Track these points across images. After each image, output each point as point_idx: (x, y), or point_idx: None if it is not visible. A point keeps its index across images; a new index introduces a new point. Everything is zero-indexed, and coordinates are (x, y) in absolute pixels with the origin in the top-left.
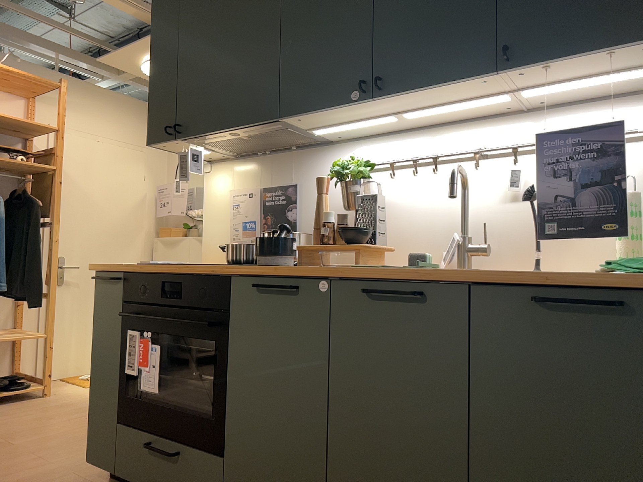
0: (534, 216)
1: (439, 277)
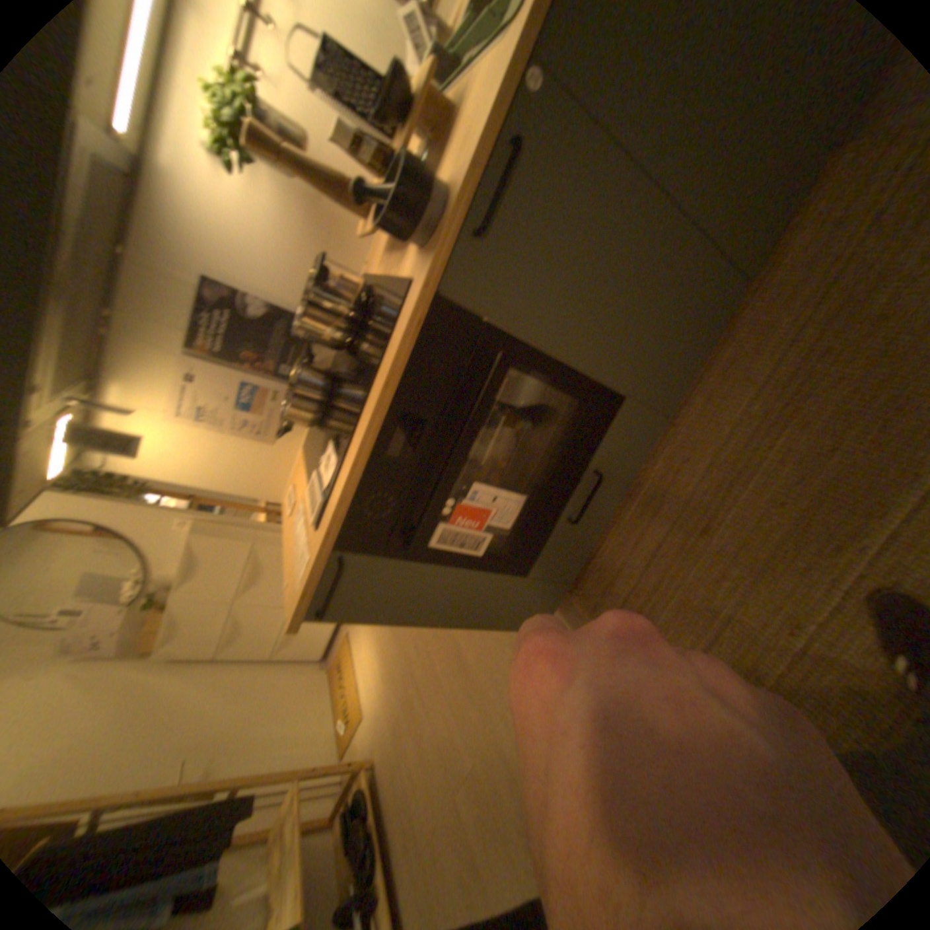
0: None
1: None
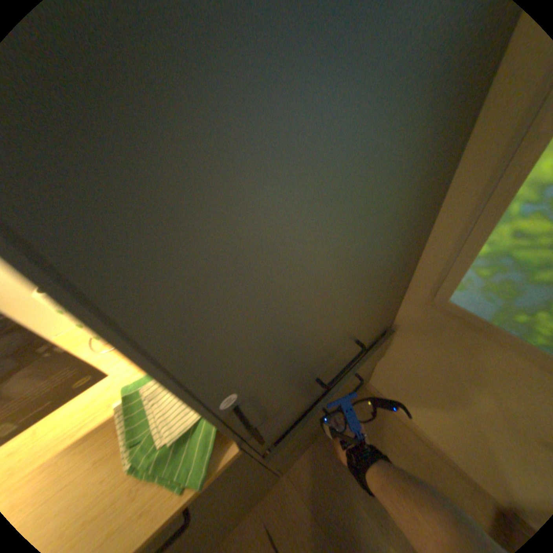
0: None
1: None
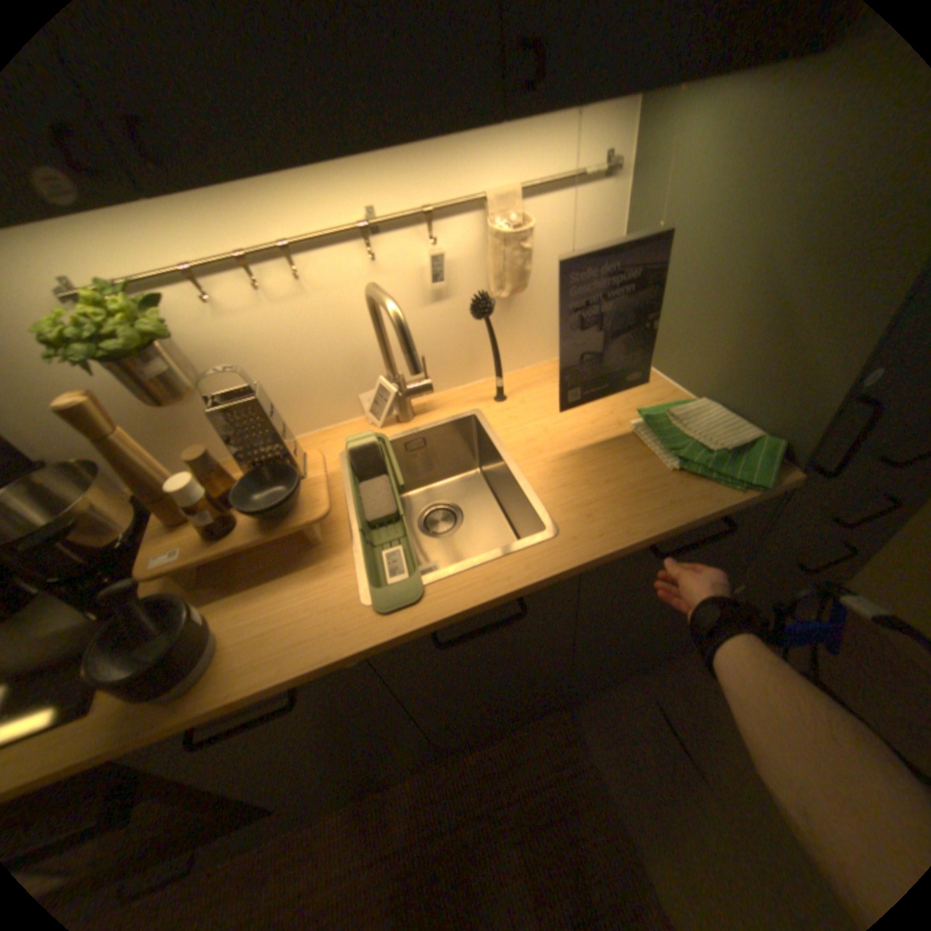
0: (492, 337)
1: (547, 583)
